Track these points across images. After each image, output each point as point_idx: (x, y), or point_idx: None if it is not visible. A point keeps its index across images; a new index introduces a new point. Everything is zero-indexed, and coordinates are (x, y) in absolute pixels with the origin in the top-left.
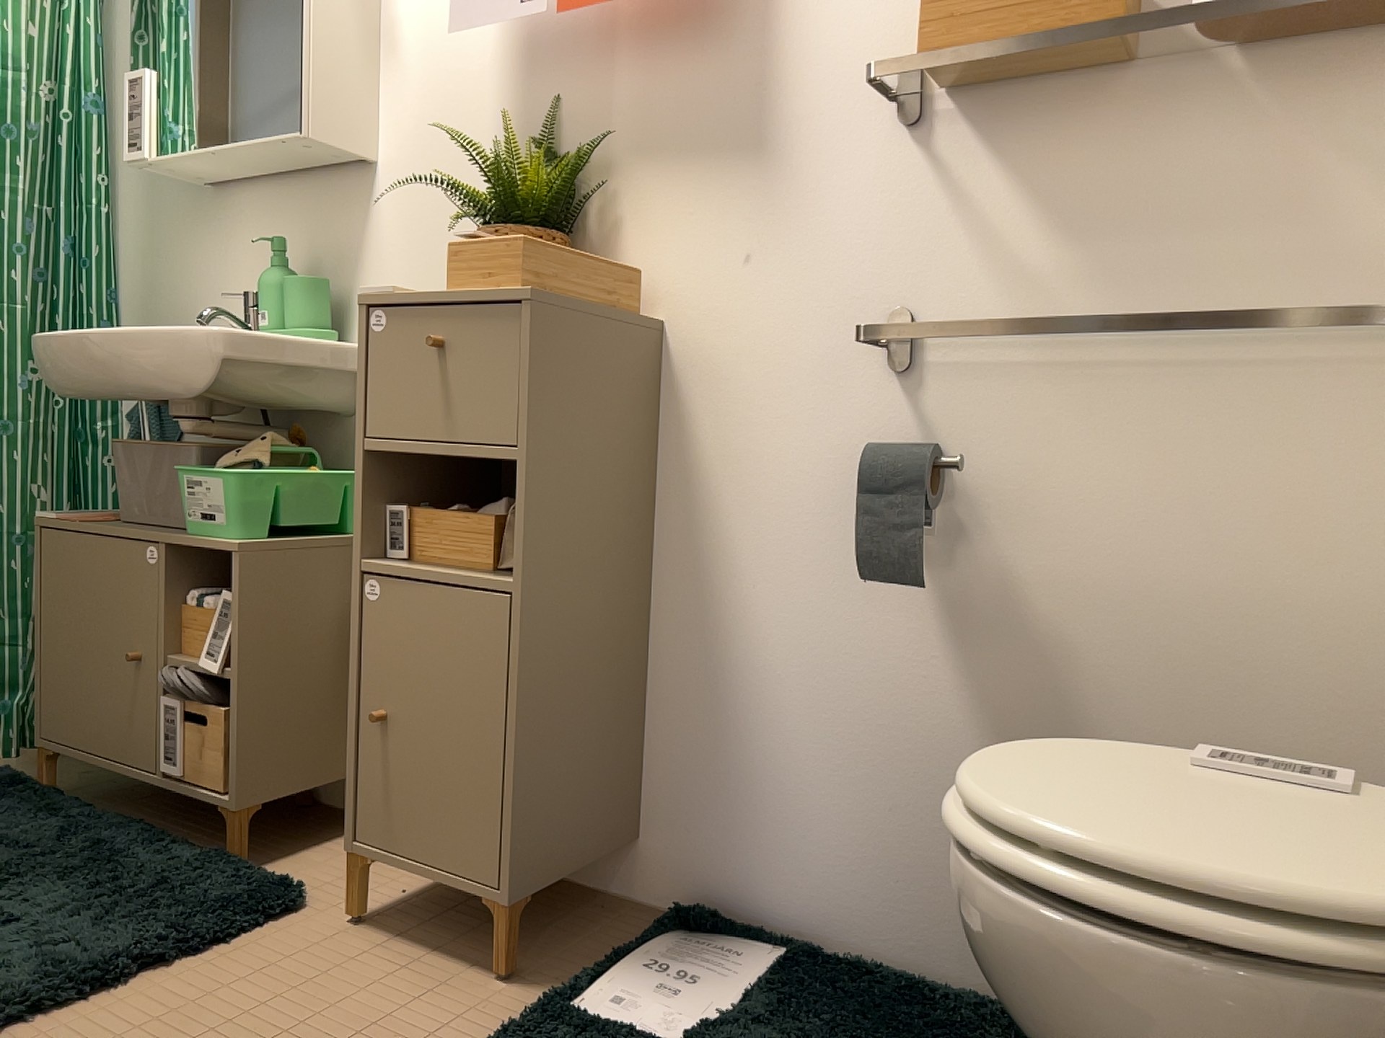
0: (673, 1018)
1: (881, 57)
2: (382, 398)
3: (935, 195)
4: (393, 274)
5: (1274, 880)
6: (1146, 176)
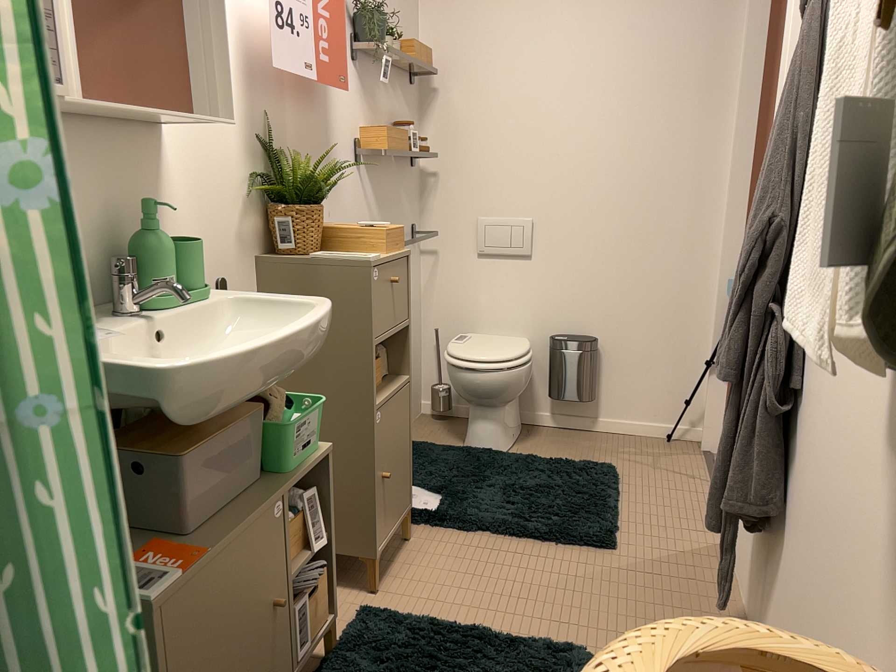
0: (434, 496)
1: (352, 132)
2: (377, 315)
3: (363, 191)
4: (183, 223)
5: (528, 345)
6: (388, 190)
